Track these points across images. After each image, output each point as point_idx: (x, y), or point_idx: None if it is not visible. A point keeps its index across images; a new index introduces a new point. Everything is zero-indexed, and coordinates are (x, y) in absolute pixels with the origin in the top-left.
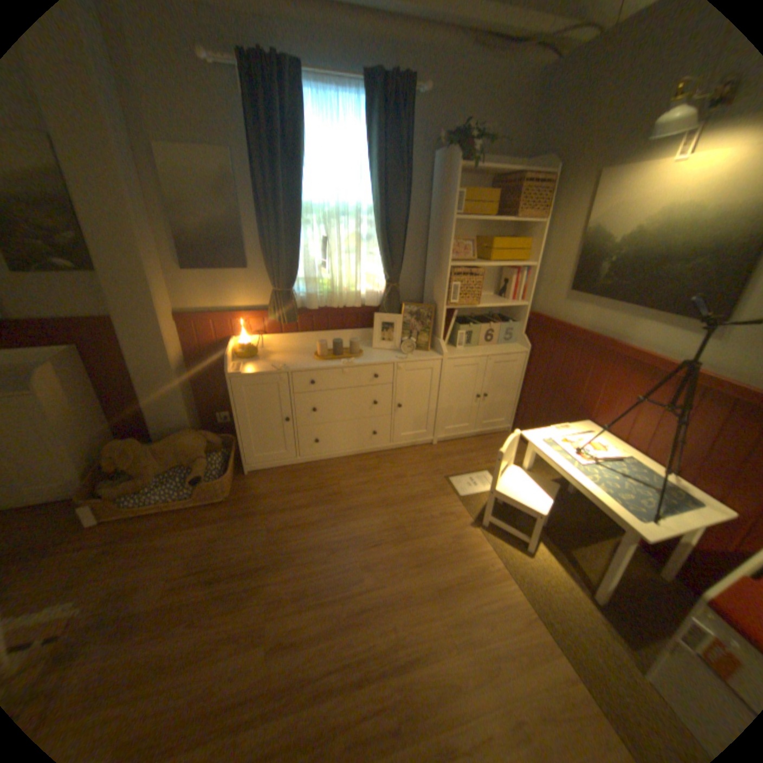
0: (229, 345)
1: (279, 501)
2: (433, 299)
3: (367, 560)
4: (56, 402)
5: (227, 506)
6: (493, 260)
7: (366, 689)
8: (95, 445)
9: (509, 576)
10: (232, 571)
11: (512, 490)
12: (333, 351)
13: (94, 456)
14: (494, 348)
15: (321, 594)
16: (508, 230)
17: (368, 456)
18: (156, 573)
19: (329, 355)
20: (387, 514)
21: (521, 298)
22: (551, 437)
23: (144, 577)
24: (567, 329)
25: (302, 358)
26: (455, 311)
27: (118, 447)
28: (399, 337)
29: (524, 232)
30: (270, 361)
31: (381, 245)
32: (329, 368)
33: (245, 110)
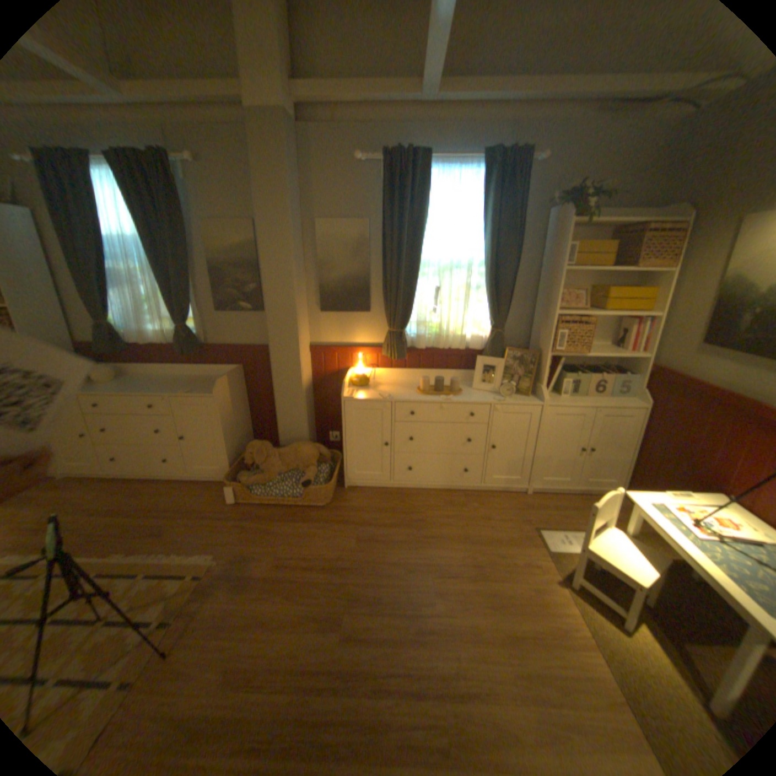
0: (348, 375)
1: (370, 516)
2: (539, 346)
3: (441, 588)
4: (225, 405)
5: (327, 511)
6: (608, 309)
7: (423, 703)
8: (241, 443)
9: (596, 648)
10: (324, 565)
11: (609, 553)
12: (434, 387)
13: (240, 451)
14: (606, 400)
15: (395, 606)
16: (630, 279)
17: (457, 493)
18: (268, 551)
19: (429, 391)
20: (468, 551)
21: (642, 350)
22: (664, 503)
23: (260, 551)
24: (698, 385)
25: (405, 391)
26: (561, 358)
27: (257, 446)
28: (499, 380)
29: (649, 281)
30: (378, 391)
31: (488, 293)
32: (428, 402)
33: (384, 191)
